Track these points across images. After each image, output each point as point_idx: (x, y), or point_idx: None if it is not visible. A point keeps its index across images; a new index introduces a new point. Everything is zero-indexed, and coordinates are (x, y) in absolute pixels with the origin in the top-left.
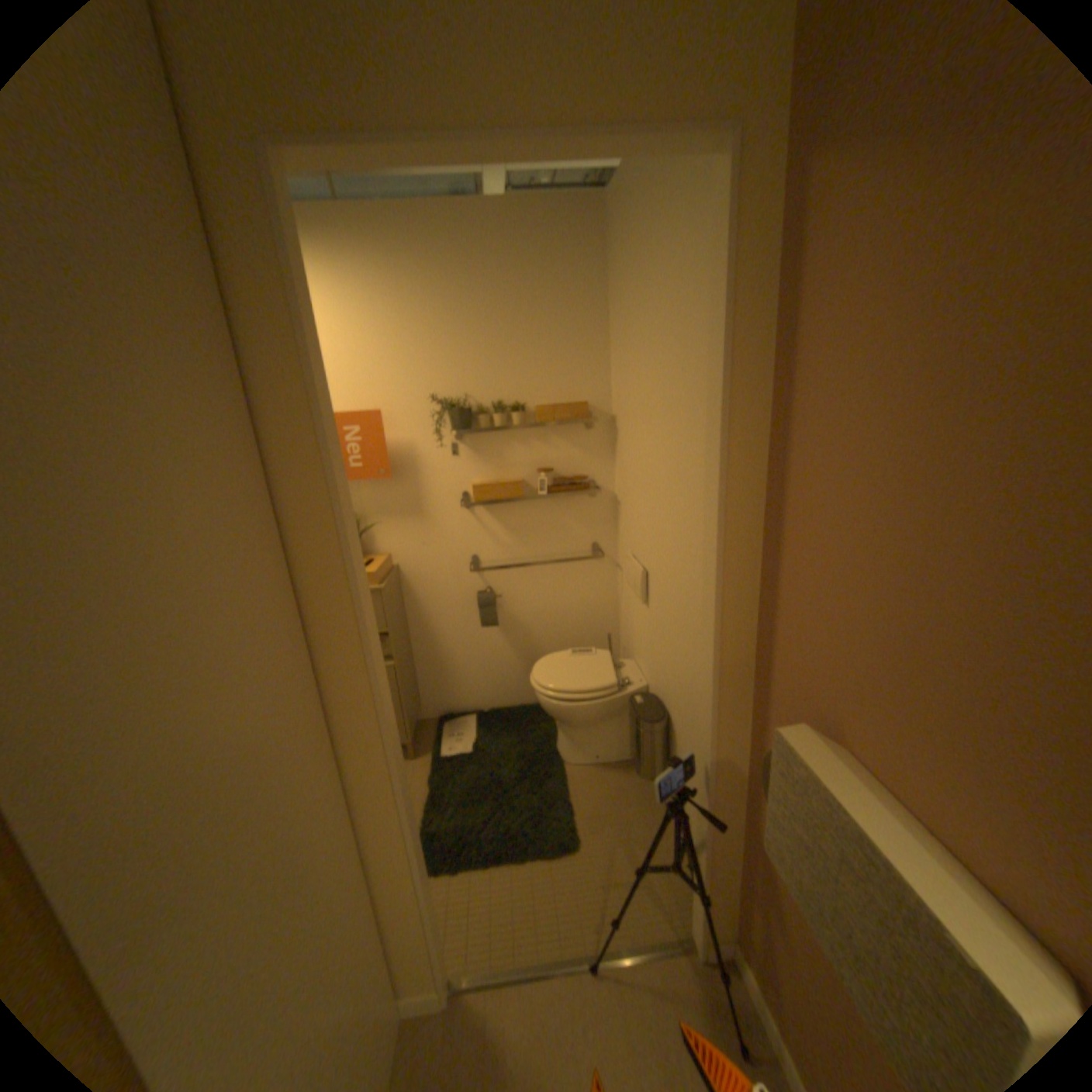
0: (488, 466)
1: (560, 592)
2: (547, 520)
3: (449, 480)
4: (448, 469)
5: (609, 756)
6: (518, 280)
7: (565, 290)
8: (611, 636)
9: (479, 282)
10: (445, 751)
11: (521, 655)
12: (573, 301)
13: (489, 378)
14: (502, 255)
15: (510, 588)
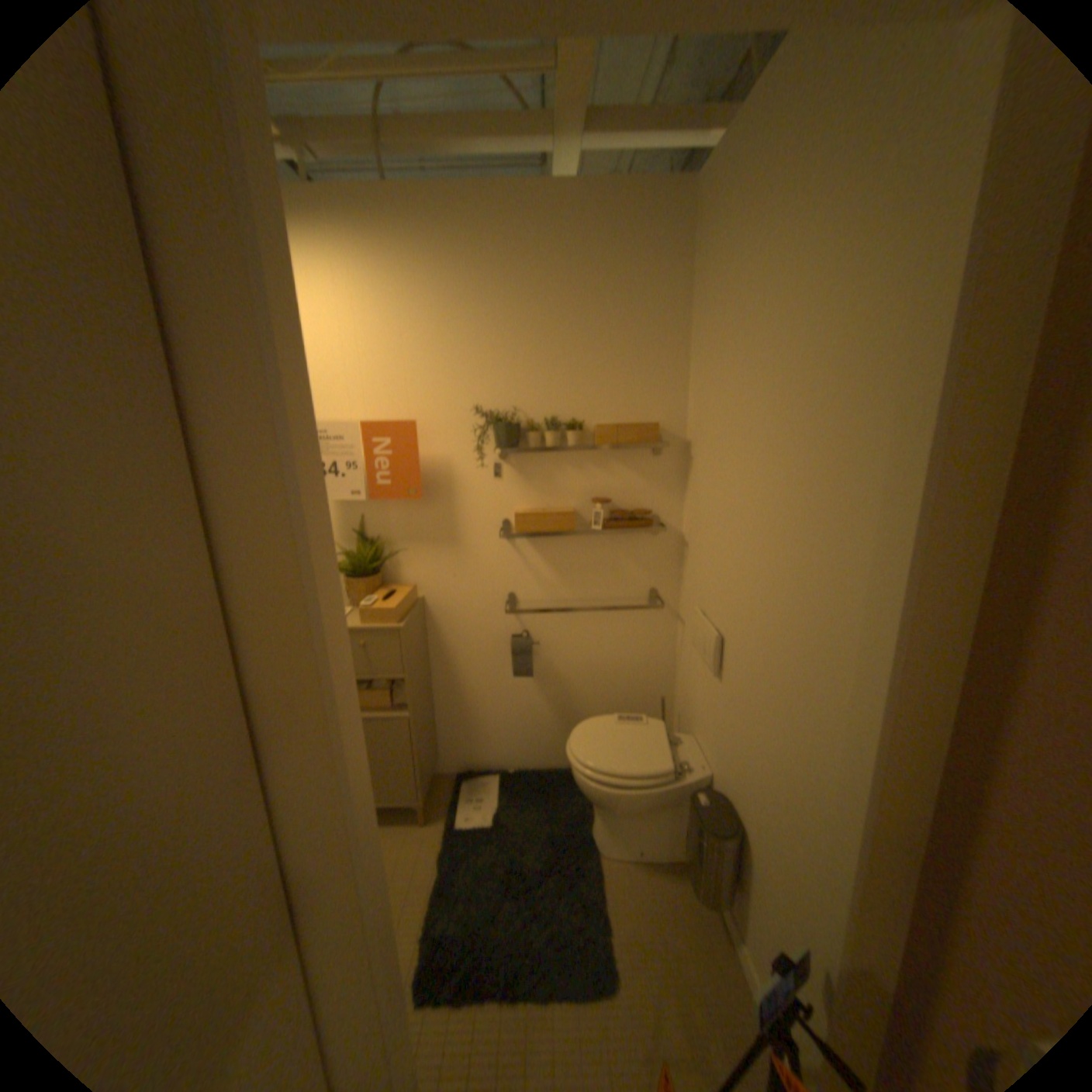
0: (534, 490)
1: (608, 642)
2: (599, 557)
3: (488, 503)
4: (488, 492)
5: (657, 855)
6: (586, 275)
7: (641, 288)
8: (664, 698)
9: (540, 277)
10: (460, 821)
11: (557, 711)
12: (649, 303)
13: (543, 389)
14: (569, 246)
15: (549, 633)
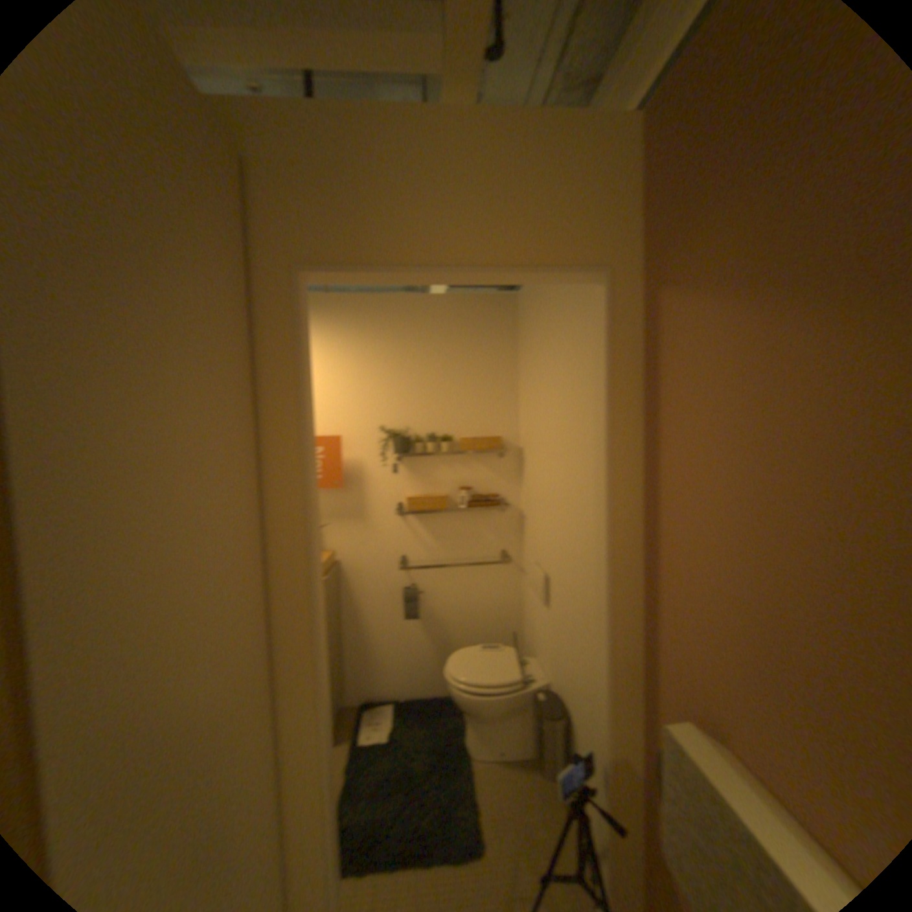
0: (418, 482)
1: (472, 591)
2: (464, 528)
3: (386, 491)
4: (386, 483)
5: (512, 754)
6: (450, 348)
7: (485, 356)
8: (515, 634)
9: (422, 349)
10: (360, 740)
11: (435, 648)
12: (490, 364)
13: (424, 416)
14: (439, 331)
15: (429, 586)
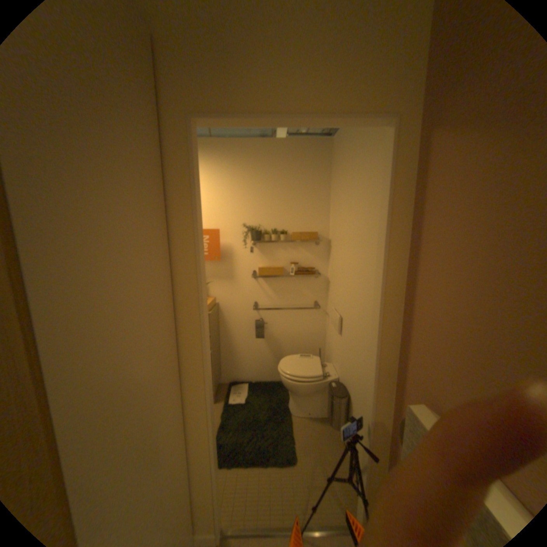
0: (267, 258)
1: (297, 324)
2: (293, 287)
3: (248, 264)
4: (248, 259)
5: (316, 414)
6: (289, 175)
7: (311, 180)
8: (321, 350)
9: (271, 175)
10: (231, 401)
11: (274, 355)
12: (314, 185)
13: (271, 218)
14: (283, 163)
15: (272, 320)
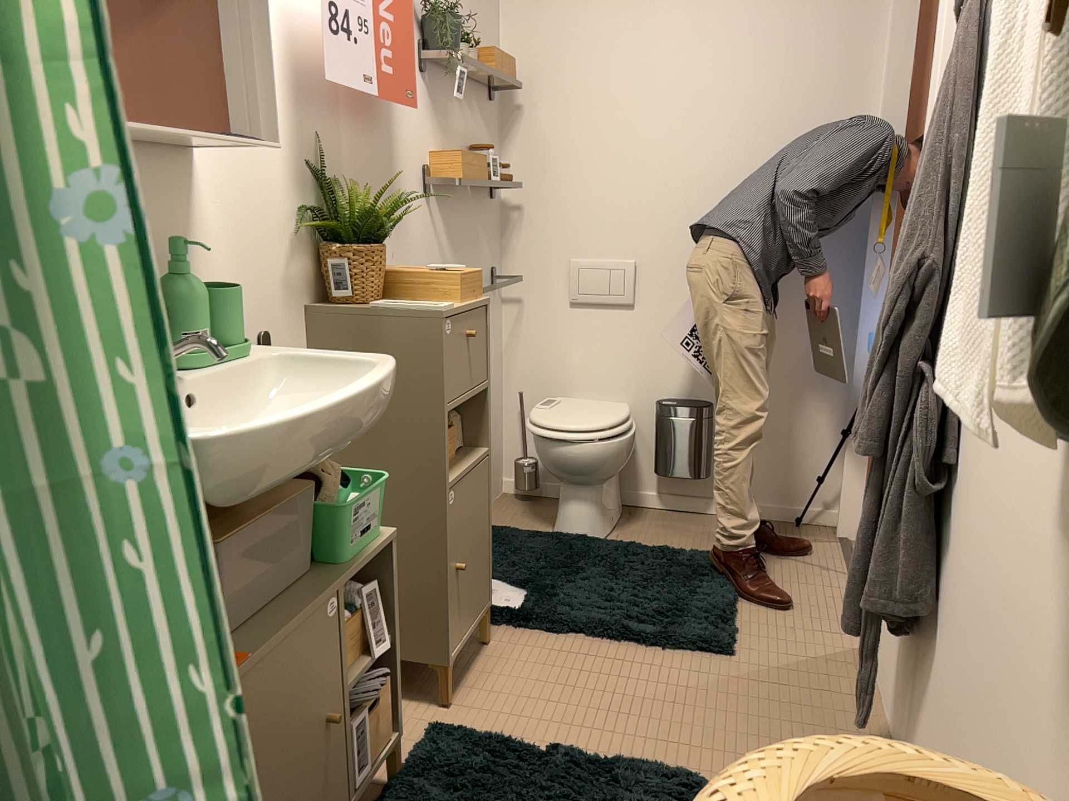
0: (441, 130)
1: None
2: (472, 229)
3: (416, 142)
4: (416, 124)
5: (617, 512)
6: None
7: None
8: (501, 405)
9: None
10: (507, 602)
11: None
12: None
13: None
14: None
15: None
